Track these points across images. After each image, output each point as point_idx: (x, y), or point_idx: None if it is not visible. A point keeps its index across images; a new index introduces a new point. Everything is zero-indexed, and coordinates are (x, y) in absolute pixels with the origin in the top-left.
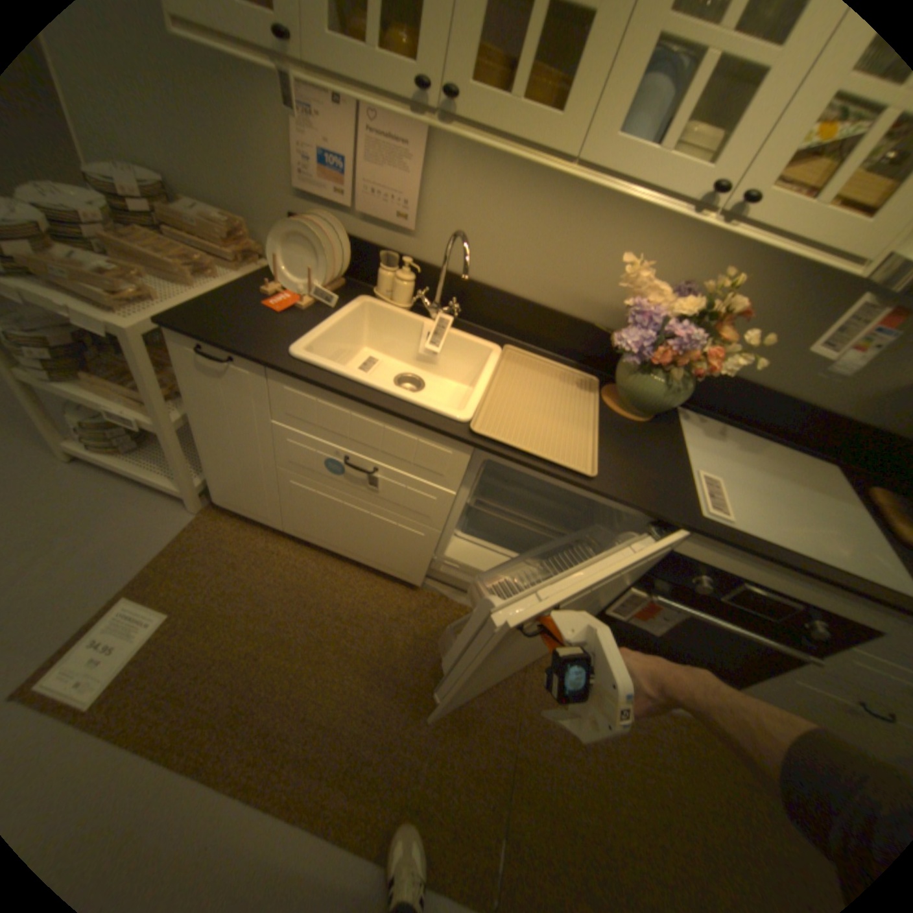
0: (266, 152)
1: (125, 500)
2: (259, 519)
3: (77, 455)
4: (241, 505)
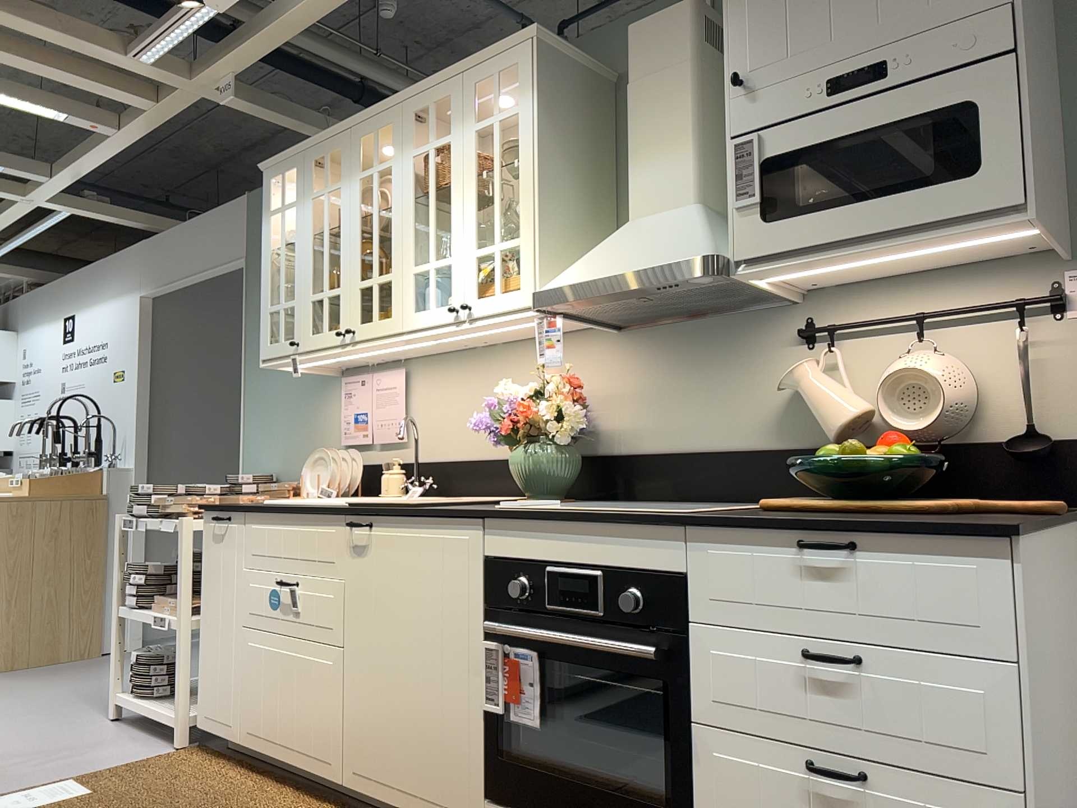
0: (330, 431)
1: (131, 739)
2: (223, 730)
3: (121, 702)
4: (213, 712)
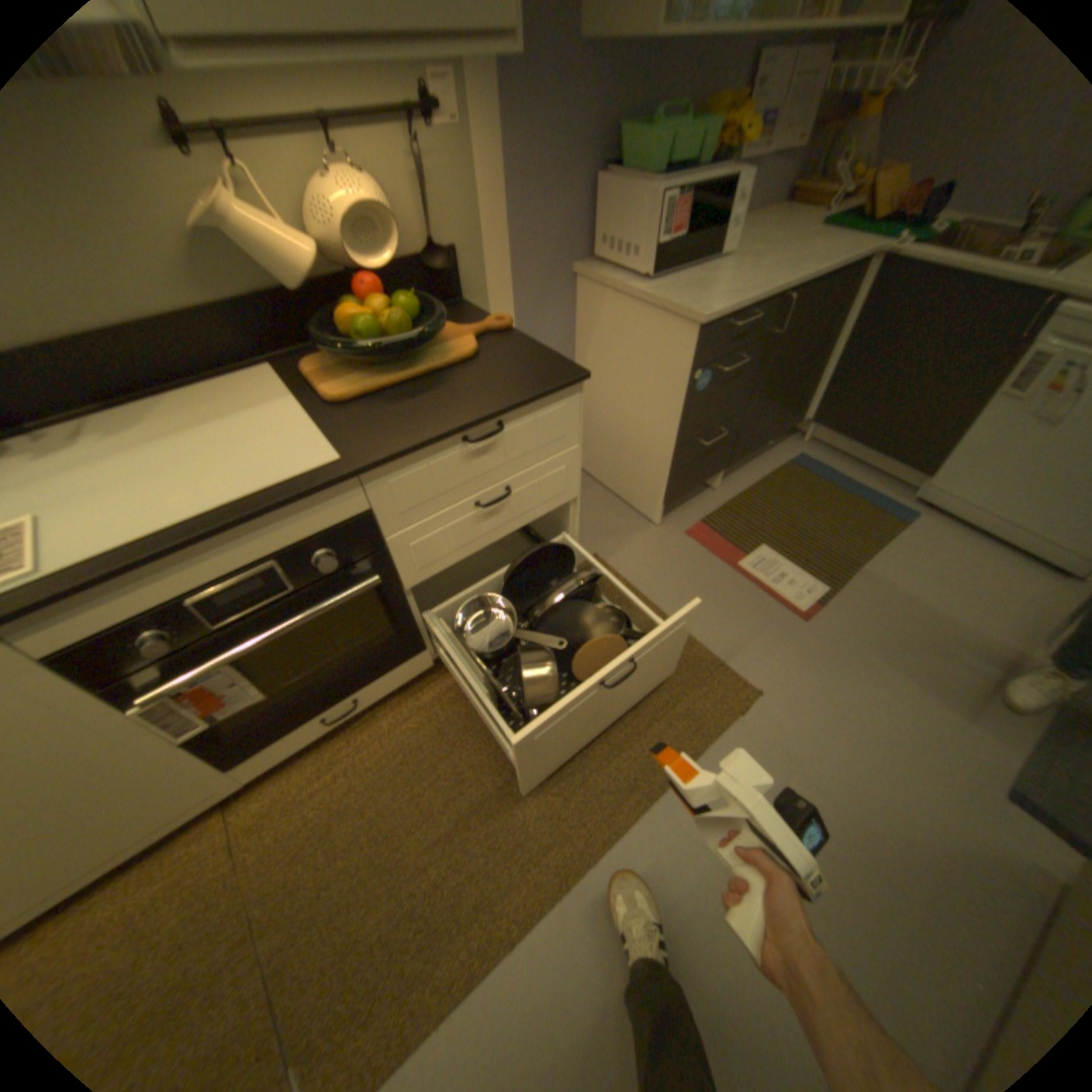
0: None
1: None
2: None
3: None
4: None
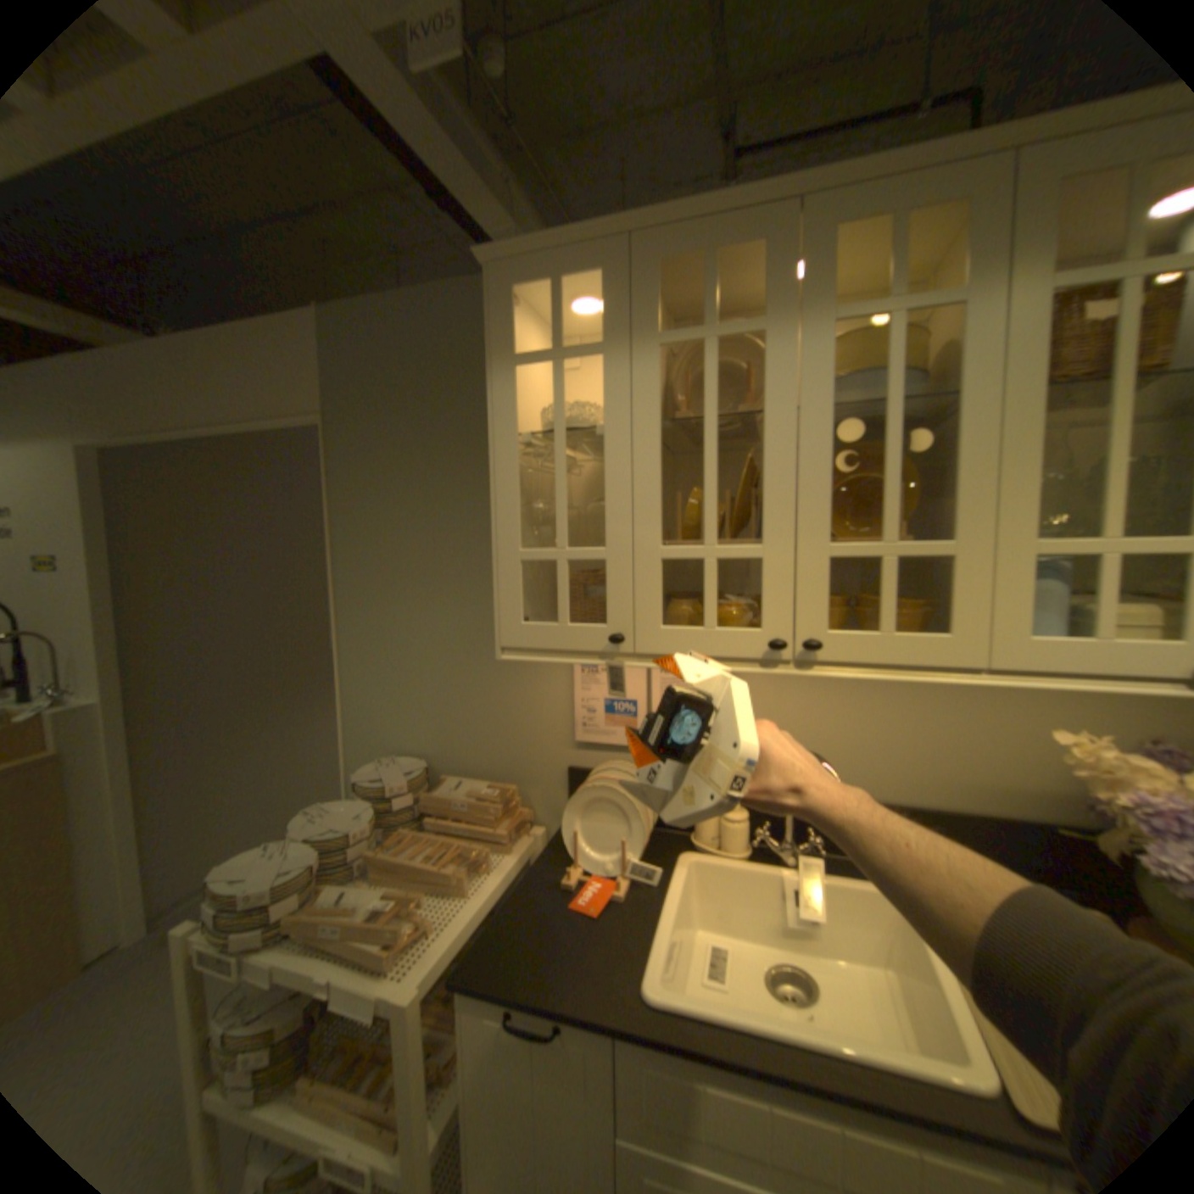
0: (544, 712)
1: None
2: None
3: None
4: None
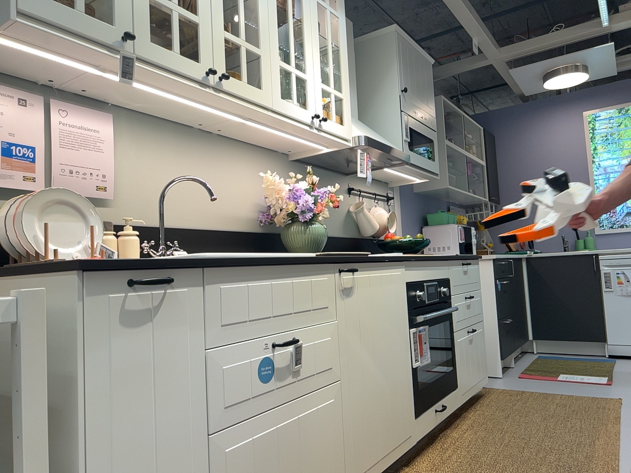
0: None
1: None
2: None
3: None
4: None
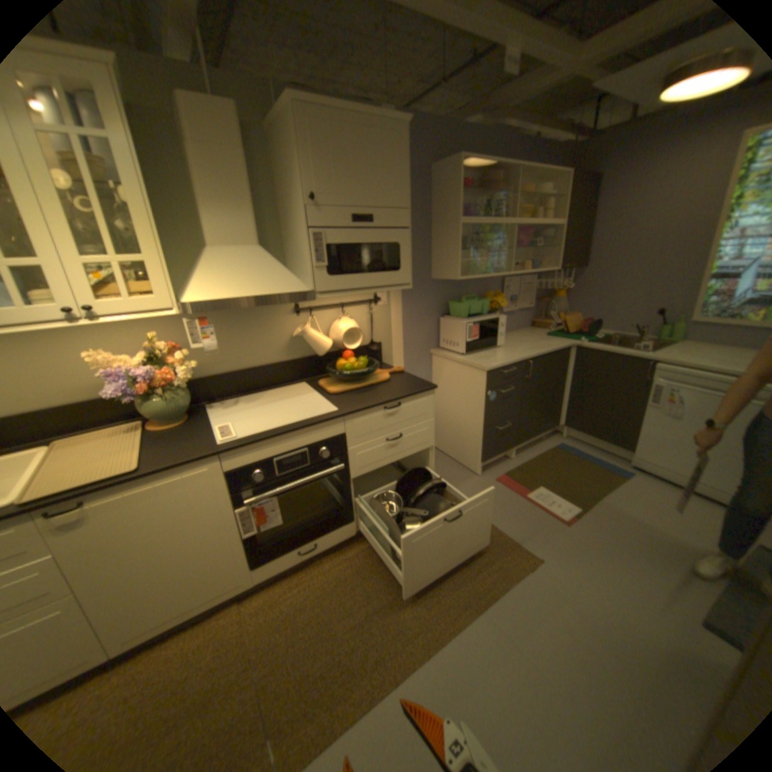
0: None
1: None
2: None
3: None
4: None
